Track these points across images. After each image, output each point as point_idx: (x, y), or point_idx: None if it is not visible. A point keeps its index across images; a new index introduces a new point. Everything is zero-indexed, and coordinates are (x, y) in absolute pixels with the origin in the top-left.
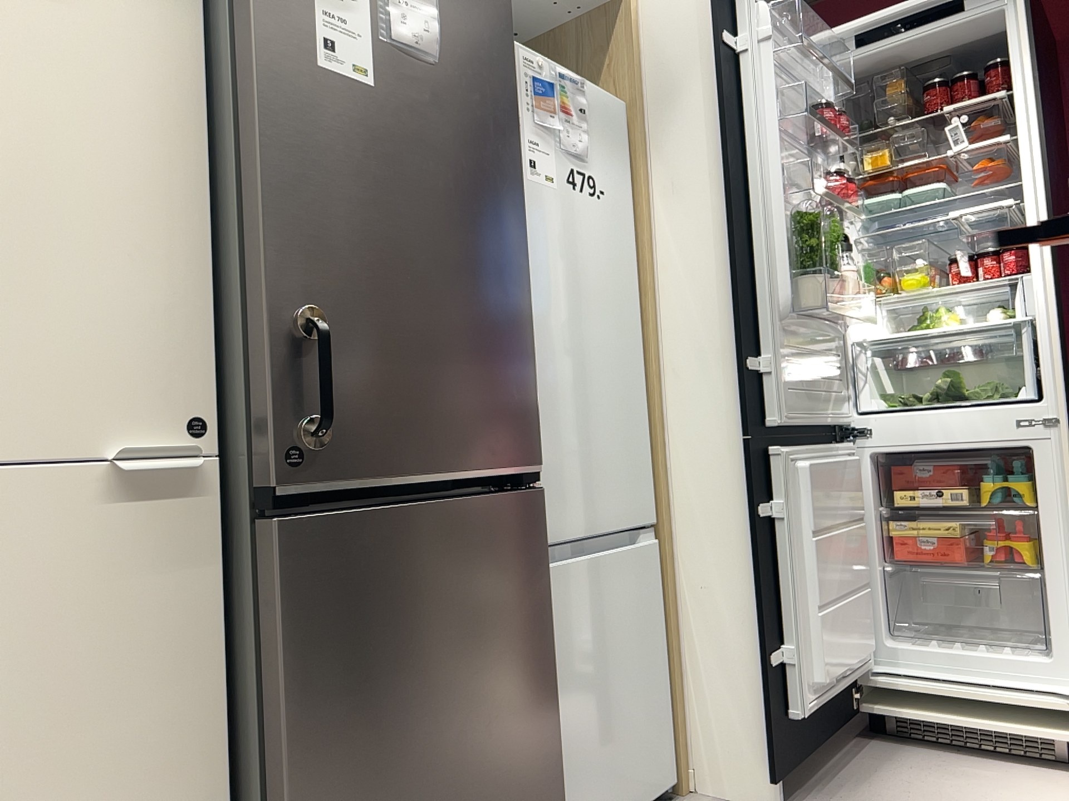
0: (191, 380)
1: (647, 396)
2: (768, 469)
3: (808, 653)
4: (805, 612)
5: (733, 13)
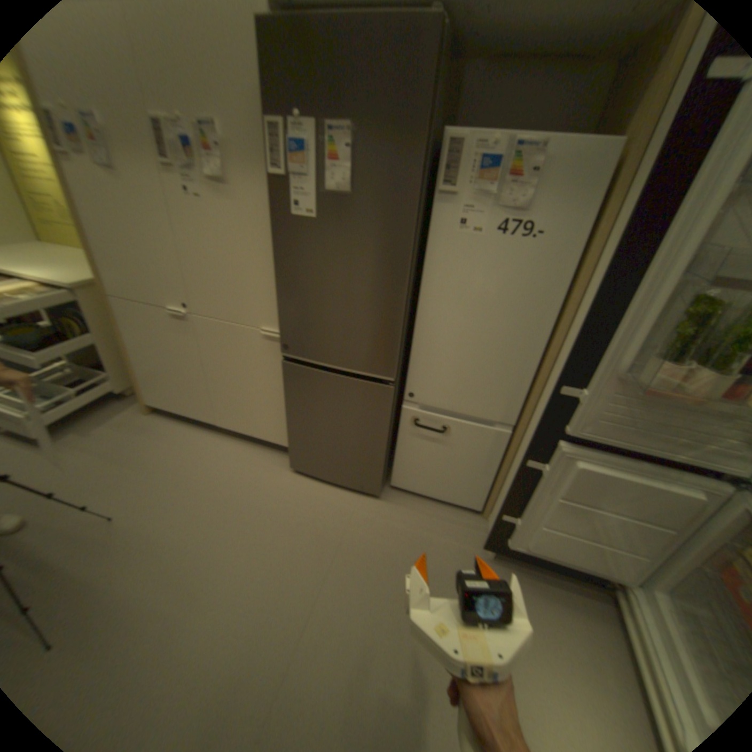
0: (279, 312)
1: (542, 364)
2: (552, 448)
3: (531, 533)
4: (539, 519)
5: None
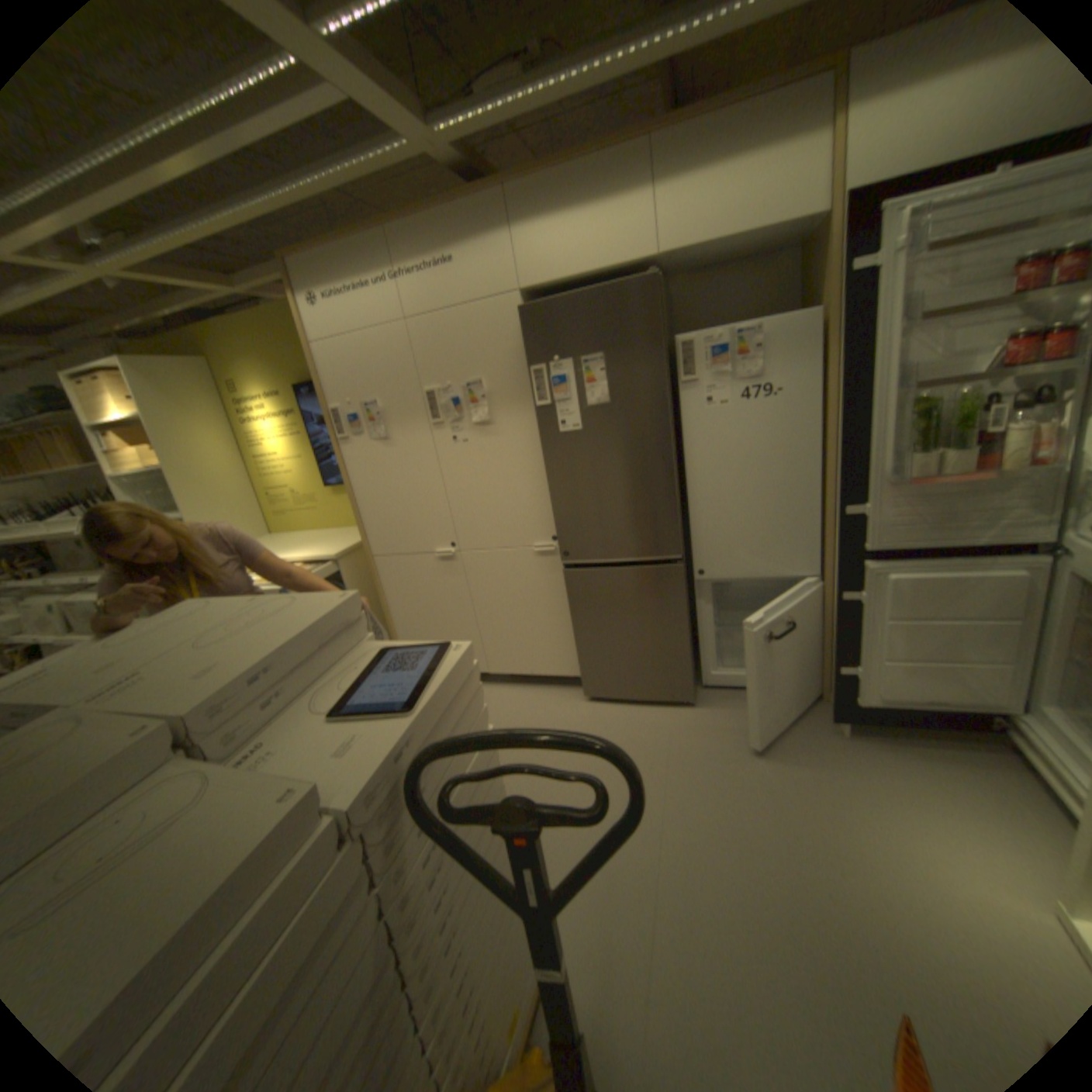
0: (552, 526)
1: (825, 504)
2: (861, 574)
3: (877, 679)
4: (879, 658)
5: (877, 231)
